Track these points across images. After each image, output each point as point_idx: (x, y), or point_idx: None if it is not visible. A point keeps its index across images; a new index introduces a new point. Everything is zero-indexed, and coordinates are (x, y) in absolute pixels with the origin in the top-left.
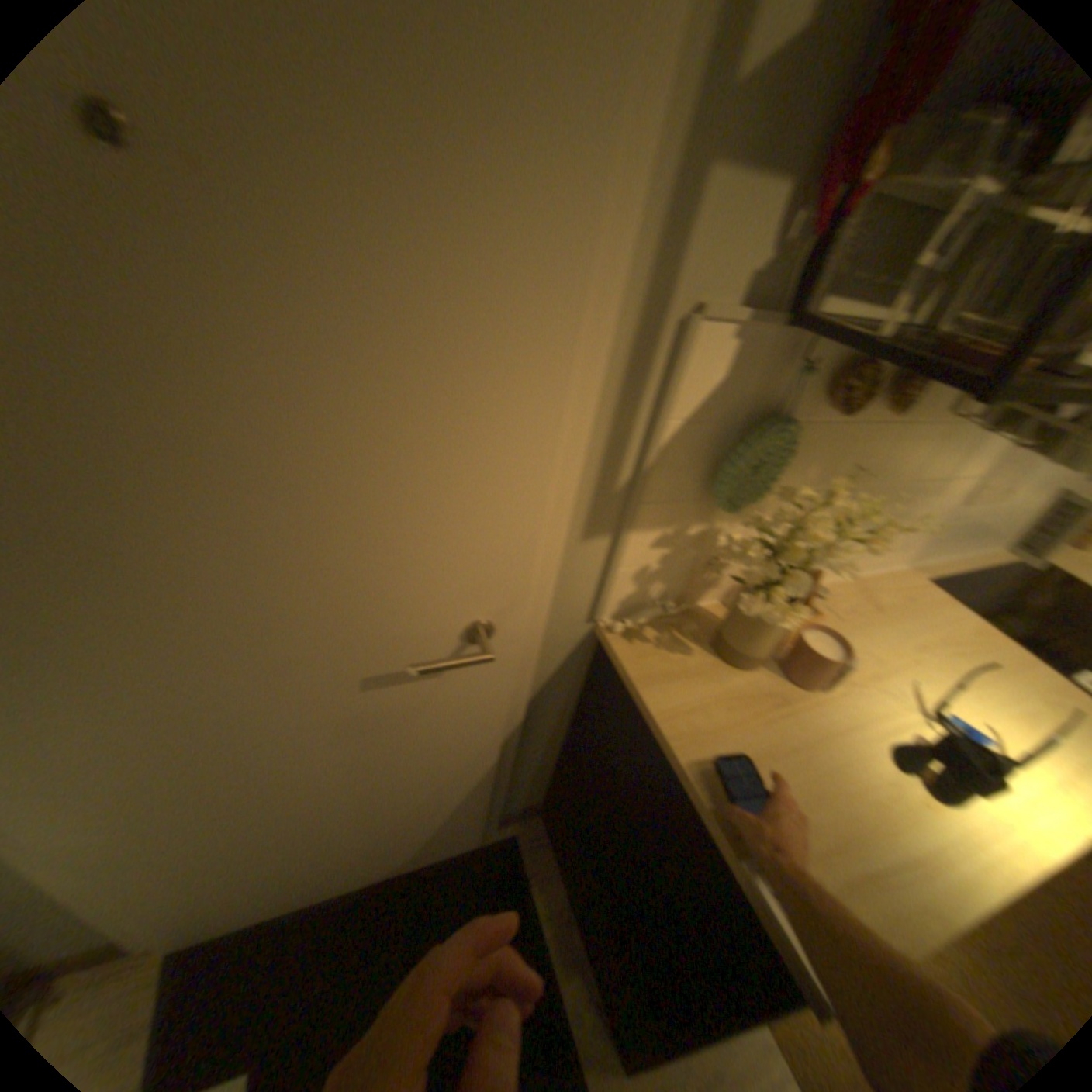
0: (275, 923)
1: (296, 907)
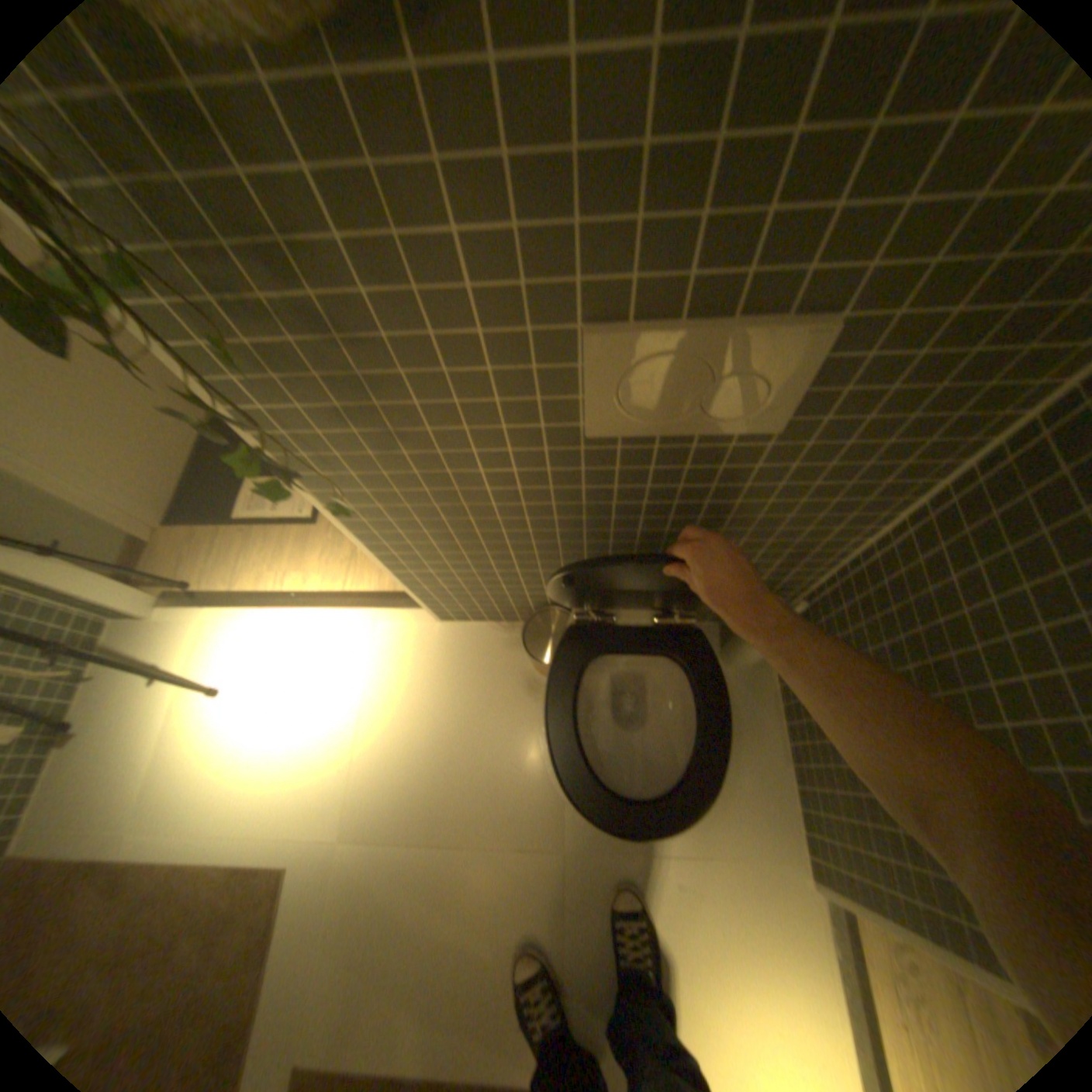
0: (184, 470)
1: (178, 451)
